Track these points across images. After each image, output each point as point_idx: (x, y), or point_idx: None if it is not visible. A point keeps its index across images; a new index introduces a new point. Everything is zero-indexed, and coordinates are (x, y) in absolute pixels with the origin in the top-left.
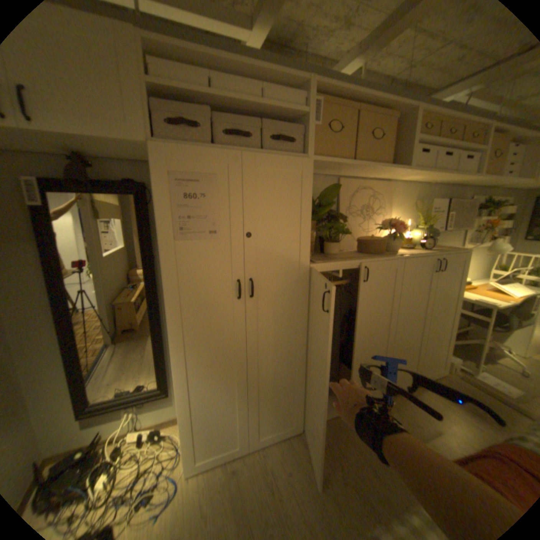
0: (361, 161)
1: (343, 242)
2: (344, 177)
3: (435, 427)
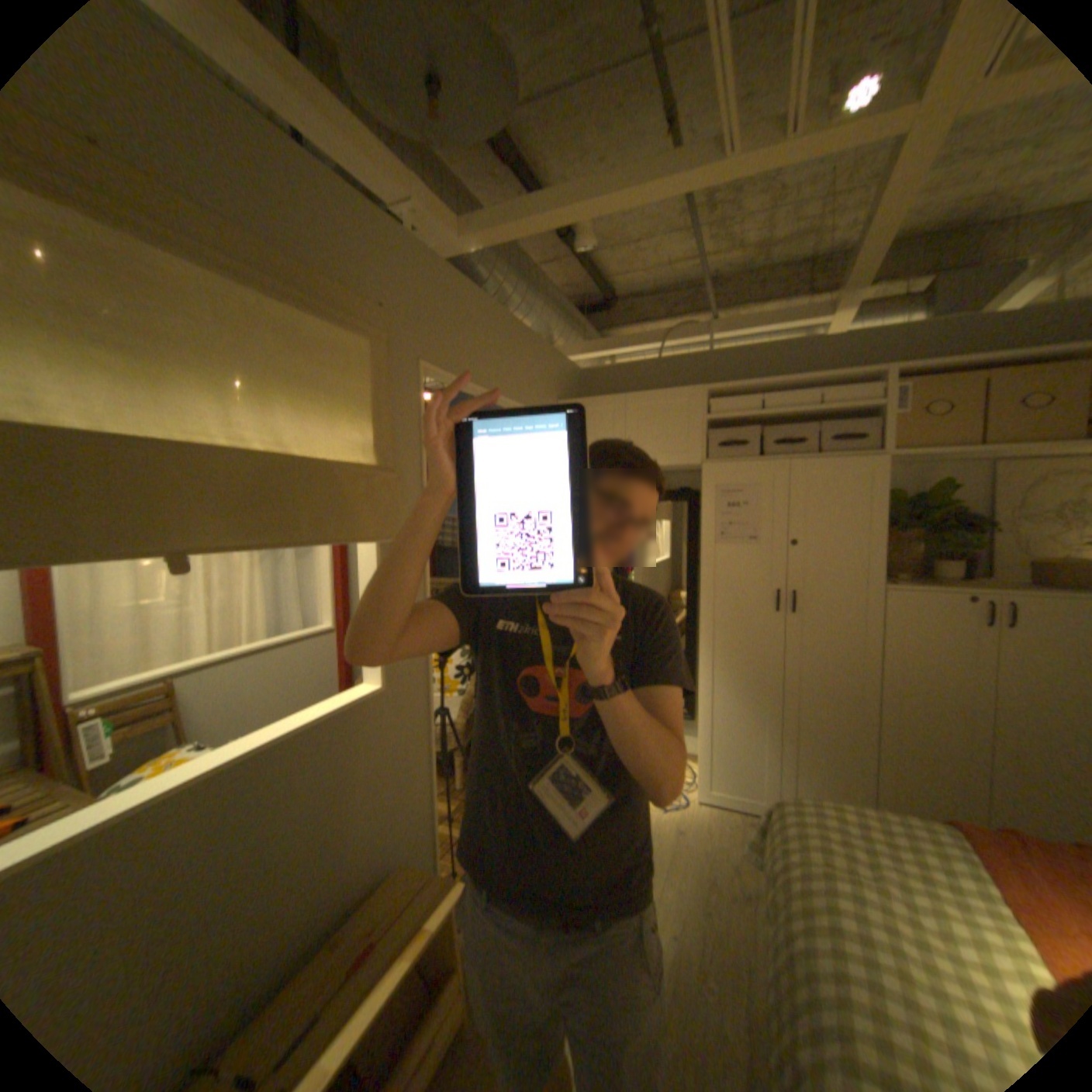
0: (990, 448)
1: (1004, 566)
2: (1008, 461)
3: None
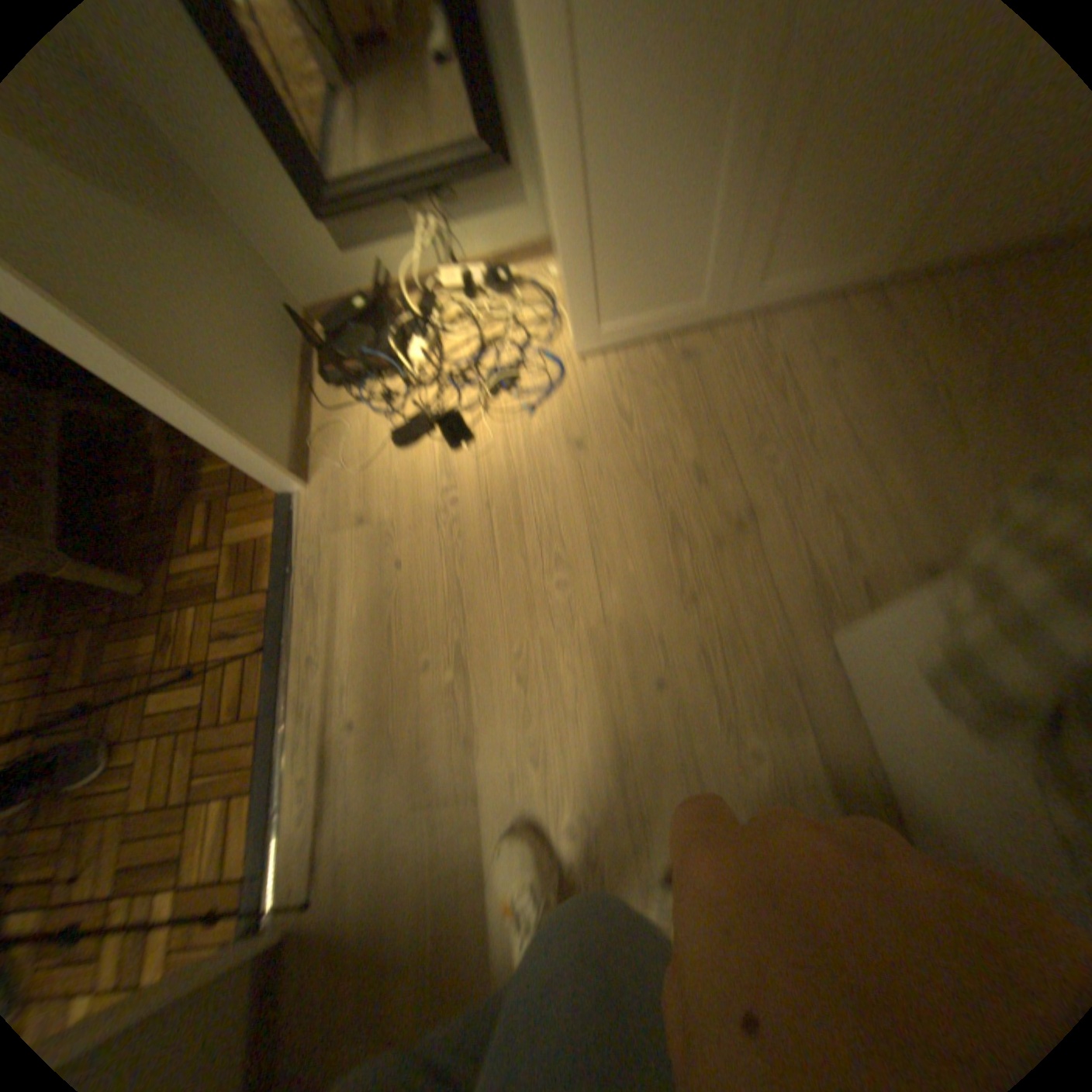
0: None
1: None
2: None
3: None
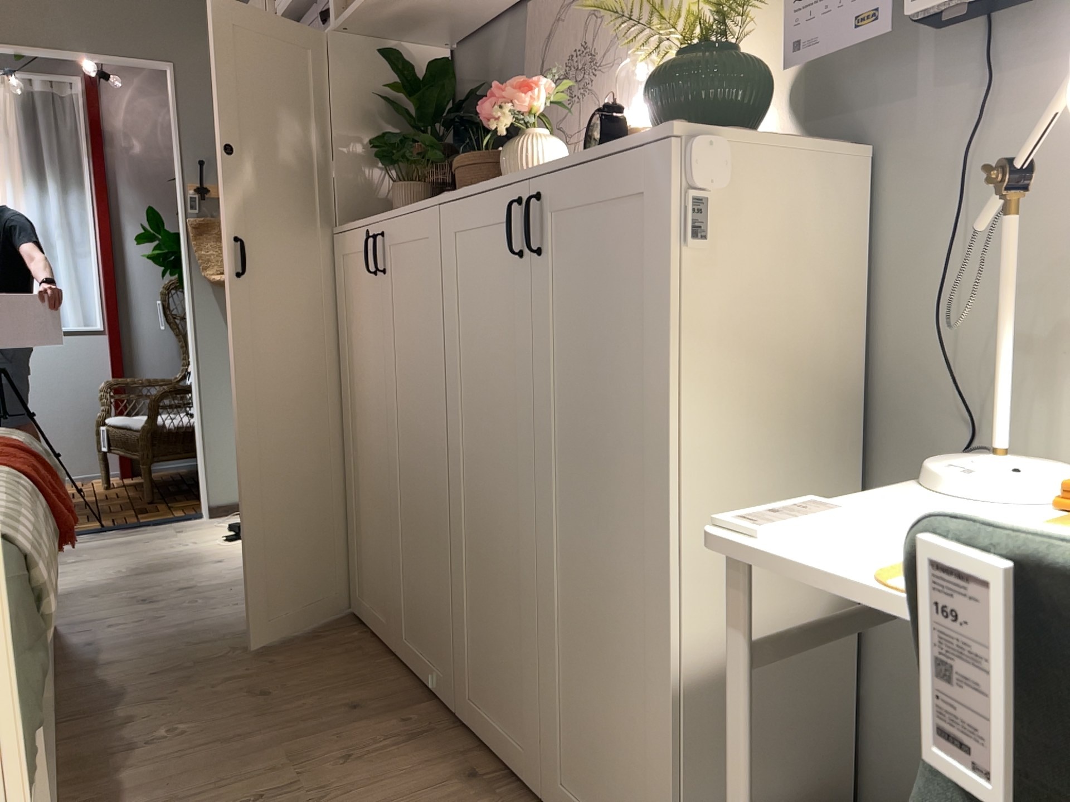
0: None
1: None
2: None
3: (338, 800)
